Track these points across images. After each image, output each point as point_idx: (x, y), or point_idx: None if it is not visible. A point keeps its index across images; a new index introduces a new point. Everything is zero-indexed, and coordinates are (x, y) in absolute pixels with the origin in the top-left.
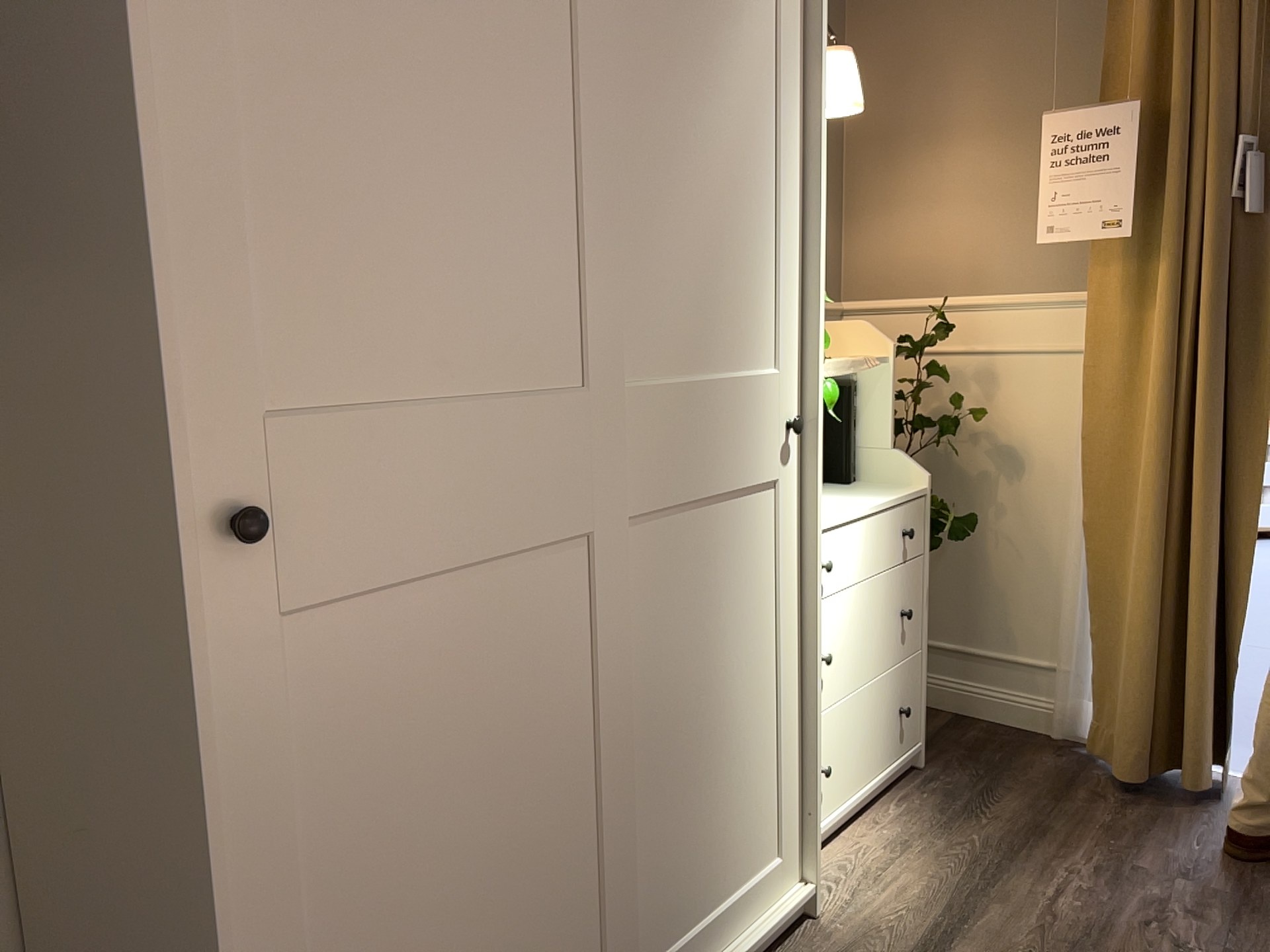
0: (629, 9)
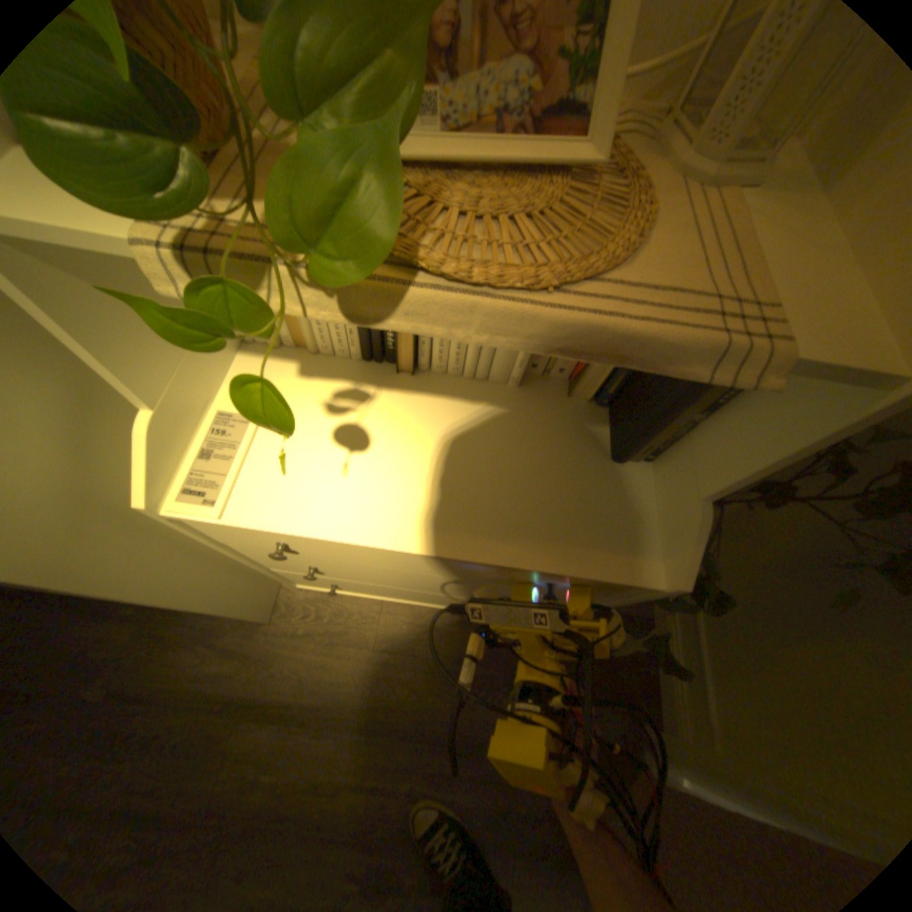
0: None
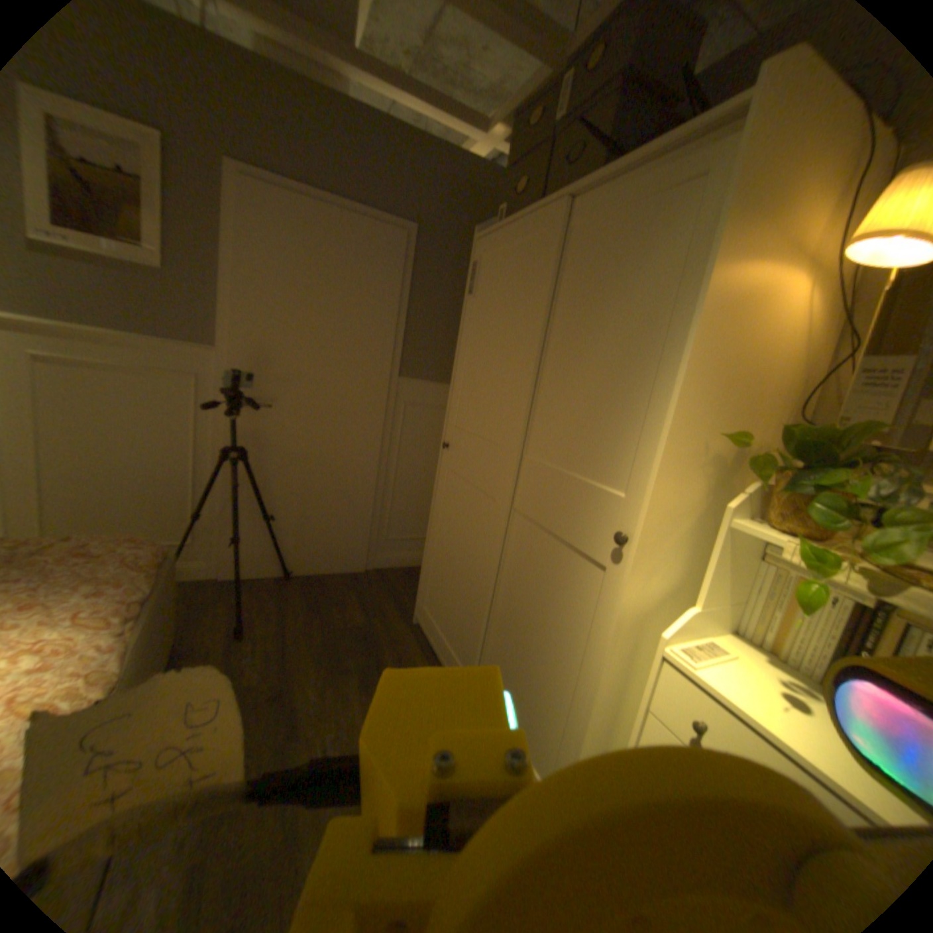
0: (568, 298)
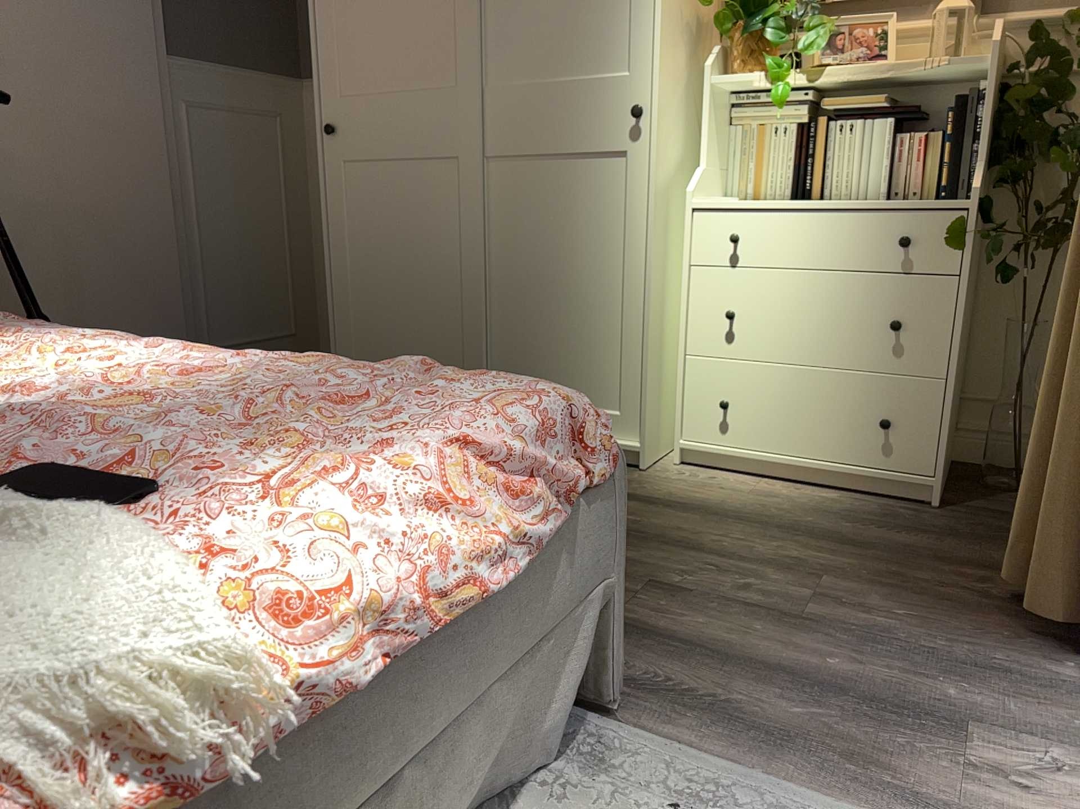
0: None
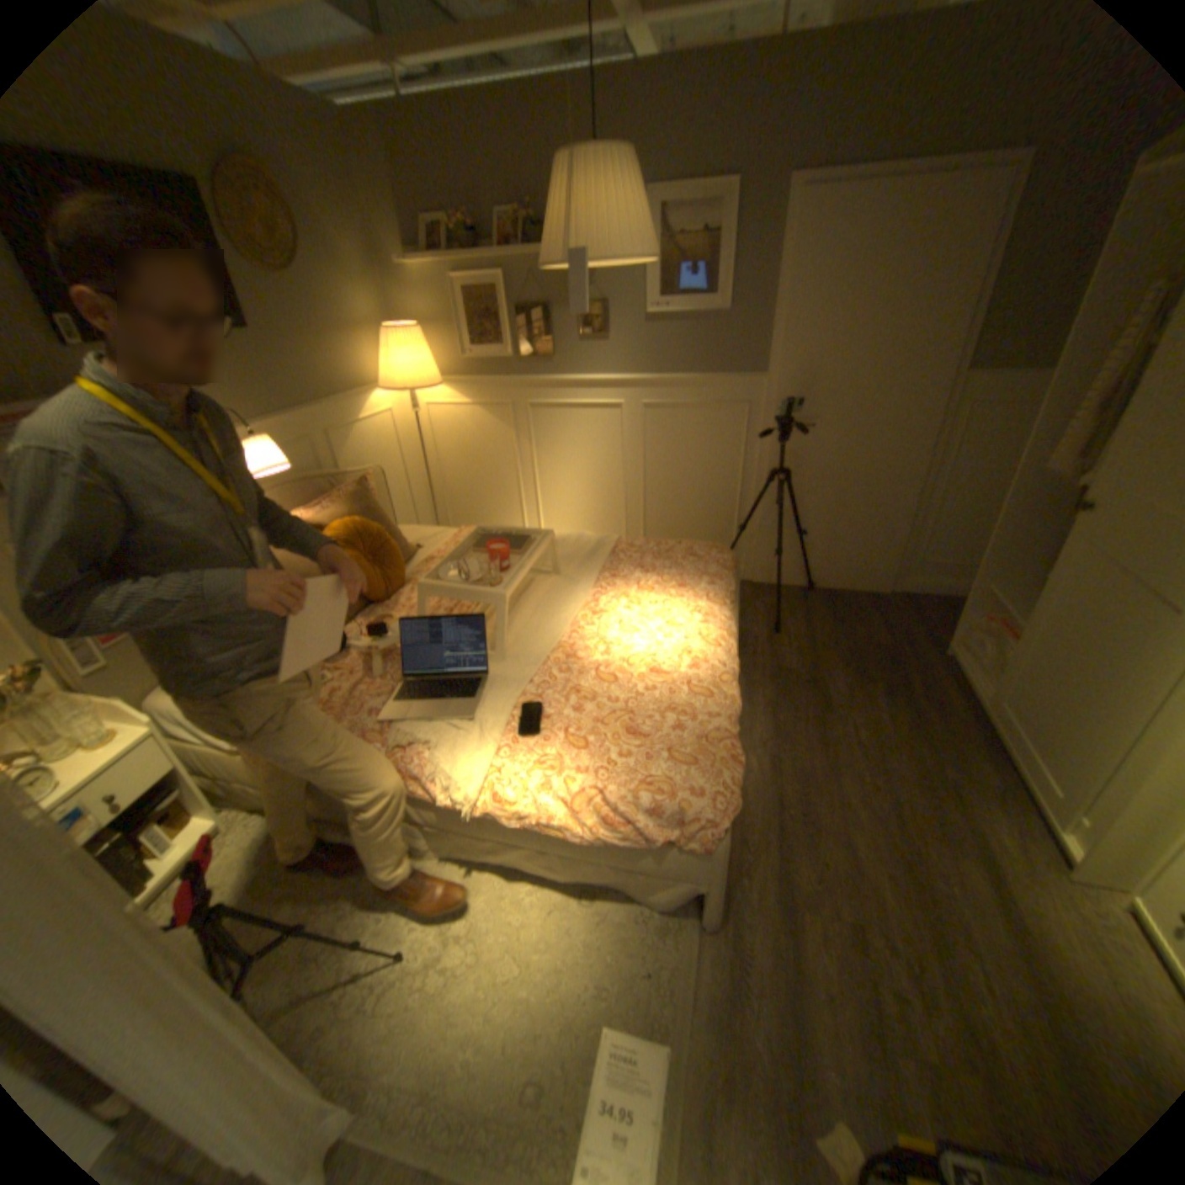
0: None
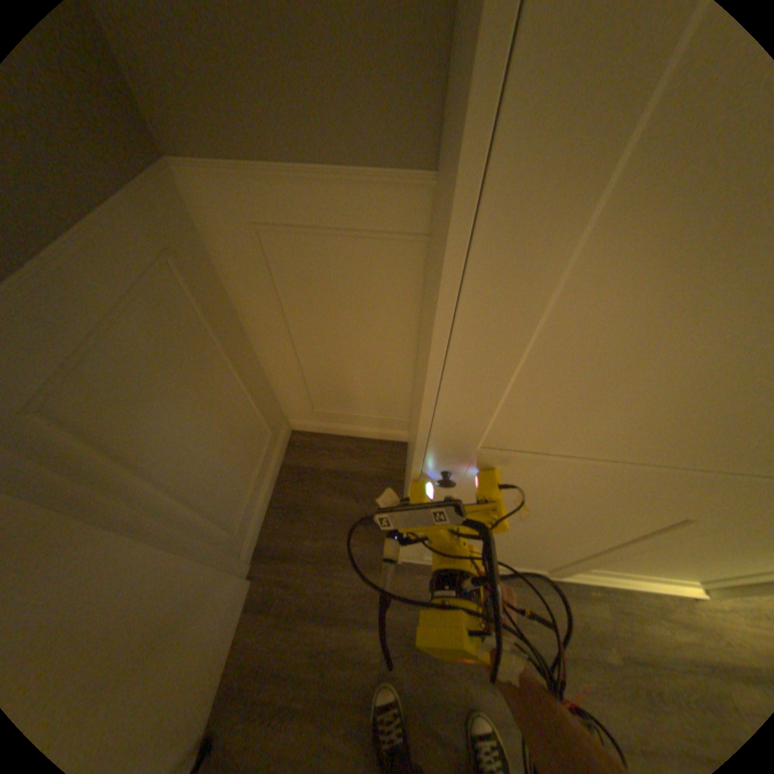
0: None
